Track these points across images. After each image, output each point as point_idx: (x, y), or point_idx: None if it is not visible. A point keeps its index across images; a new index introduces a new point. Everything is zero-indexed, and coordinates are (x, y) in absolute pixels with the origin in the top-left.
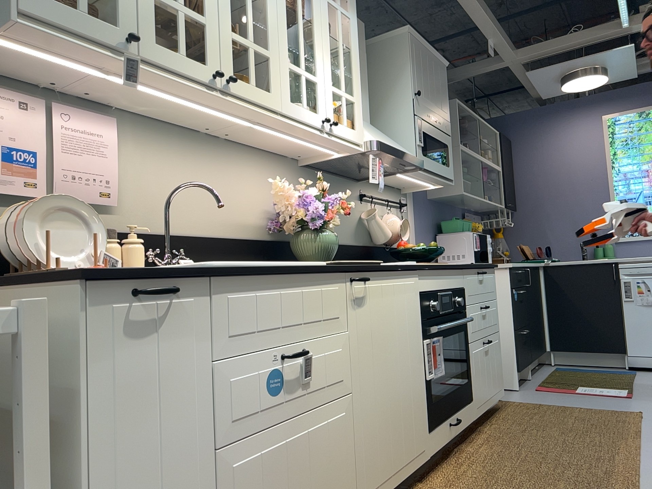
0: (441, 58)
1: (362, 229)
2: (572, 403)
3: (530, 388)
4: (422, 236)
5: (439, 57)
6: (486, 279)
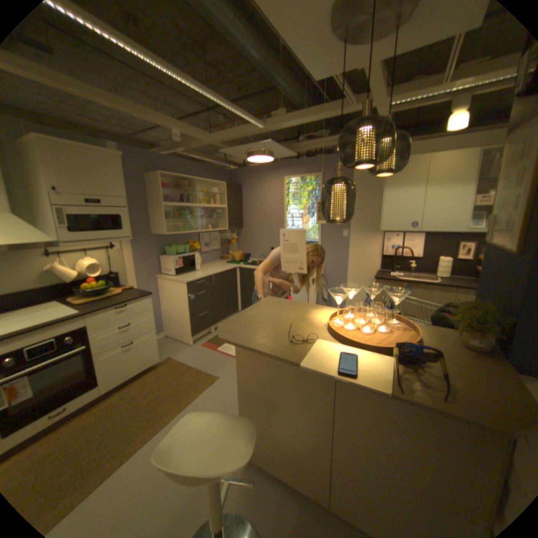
0: (107, 150)
1: (48, 275)
2: (199, 363)
3: (200, 344)
4: (141, 259)
5: (103, 150)
6: (131, 307)
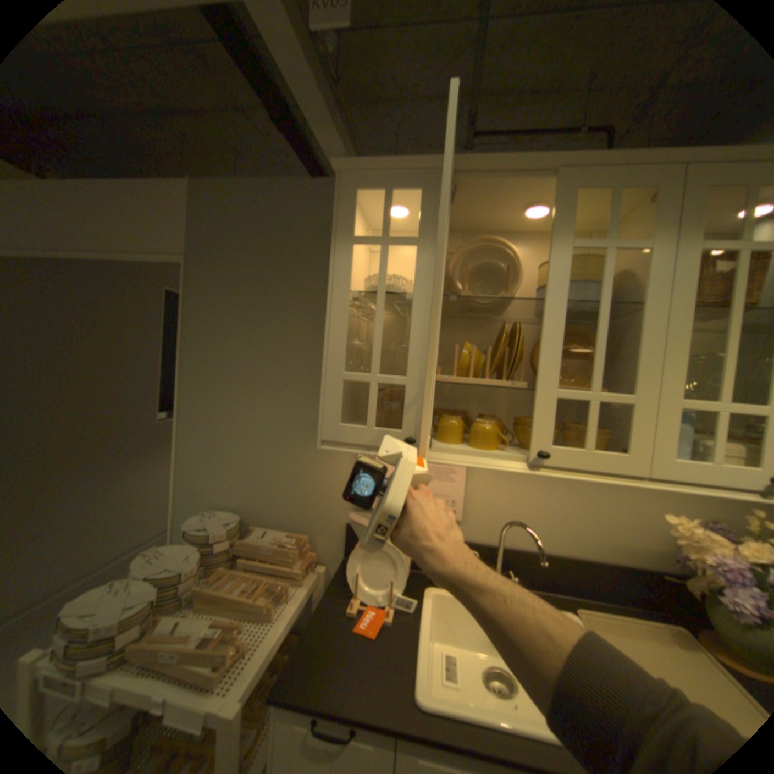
0: None
1: None
2: None
3: None
4: None
5: None
6: None
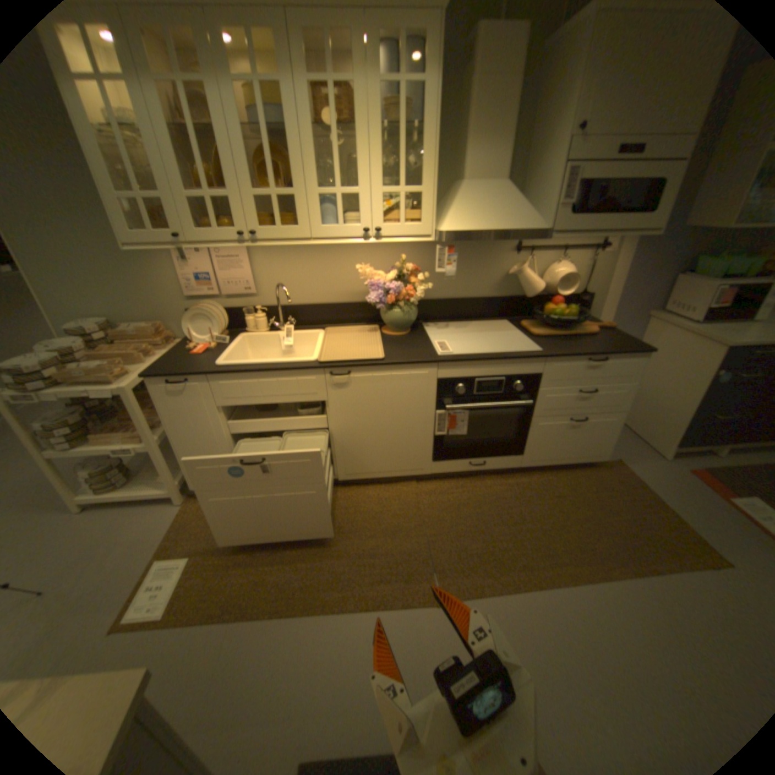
0: None
1: (510, 281)
2: (685, 507)
3: (689, 467)
4: (642, 276)
5: None
6: (612, 365)
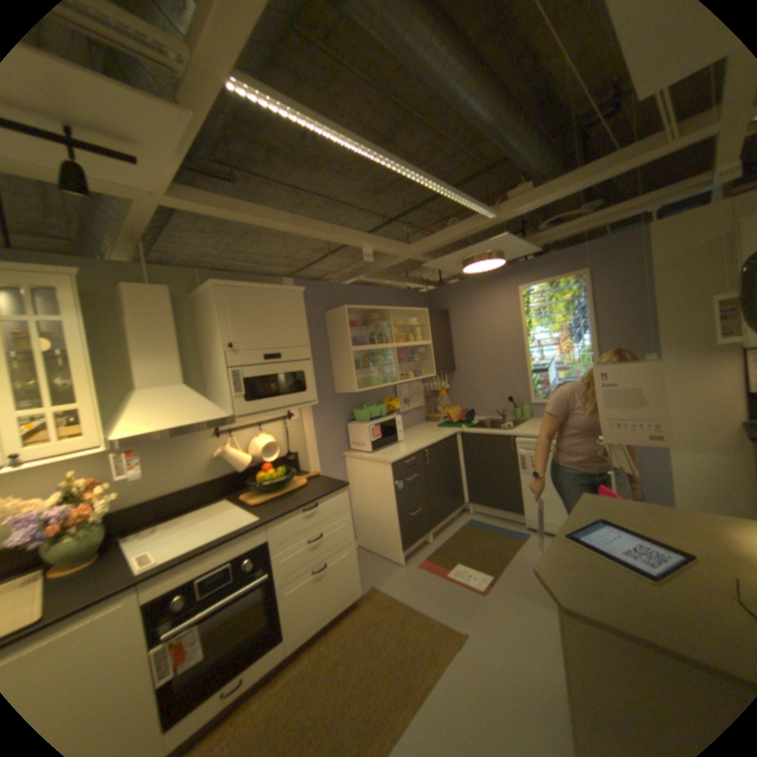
0: (287, 288)
1: (217, 463)
2: (424, 603)
3: (416, 564)
4: (324, 431)
5: (282, 288)
6: (322, 508)
